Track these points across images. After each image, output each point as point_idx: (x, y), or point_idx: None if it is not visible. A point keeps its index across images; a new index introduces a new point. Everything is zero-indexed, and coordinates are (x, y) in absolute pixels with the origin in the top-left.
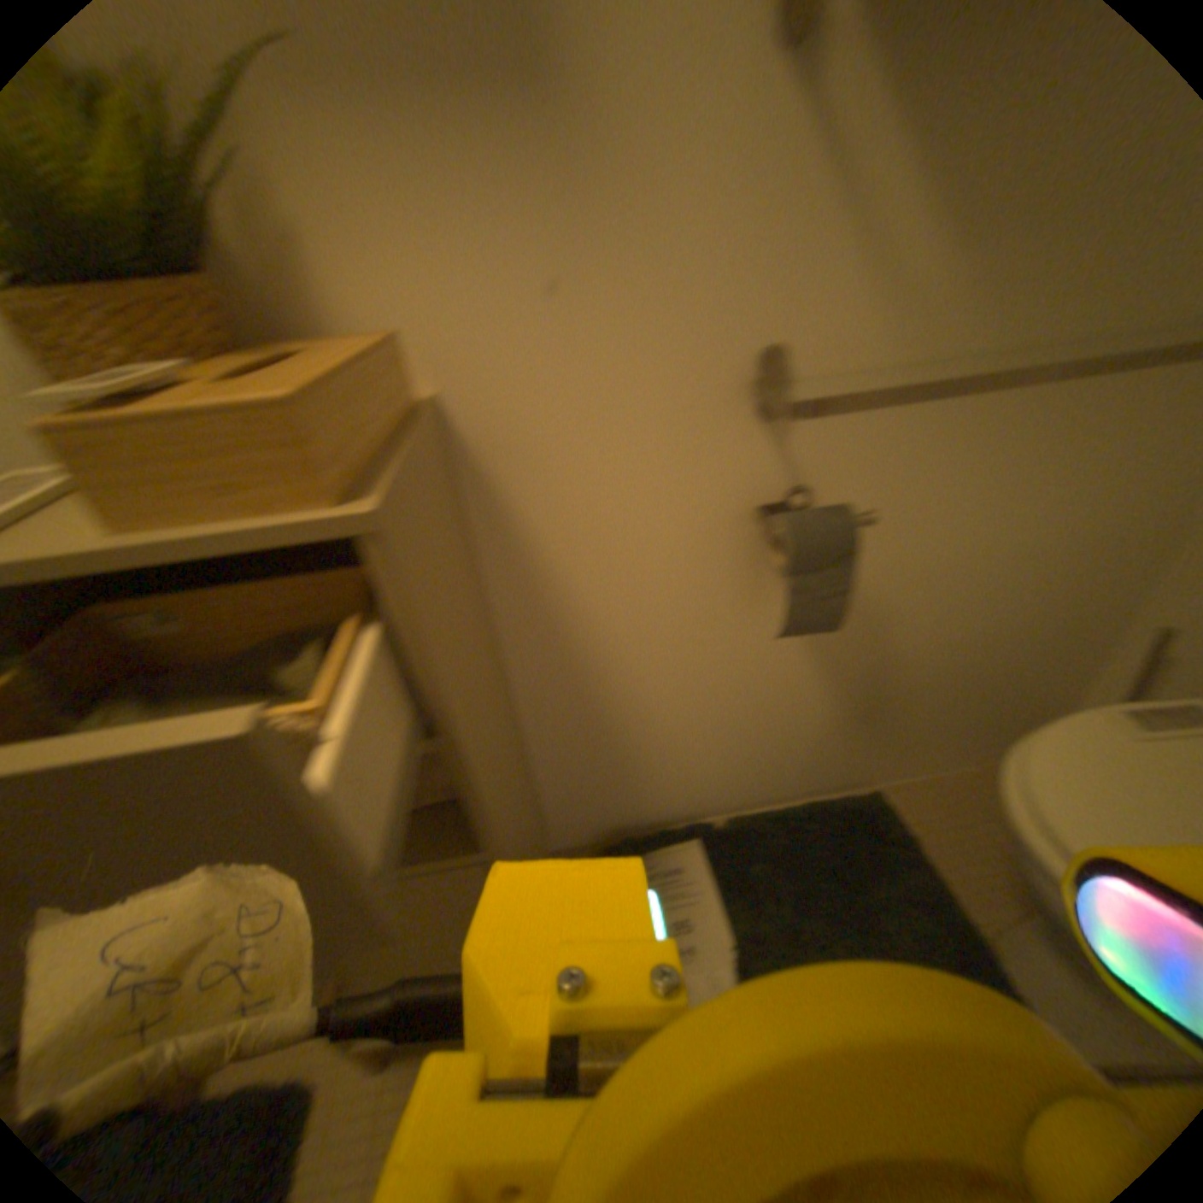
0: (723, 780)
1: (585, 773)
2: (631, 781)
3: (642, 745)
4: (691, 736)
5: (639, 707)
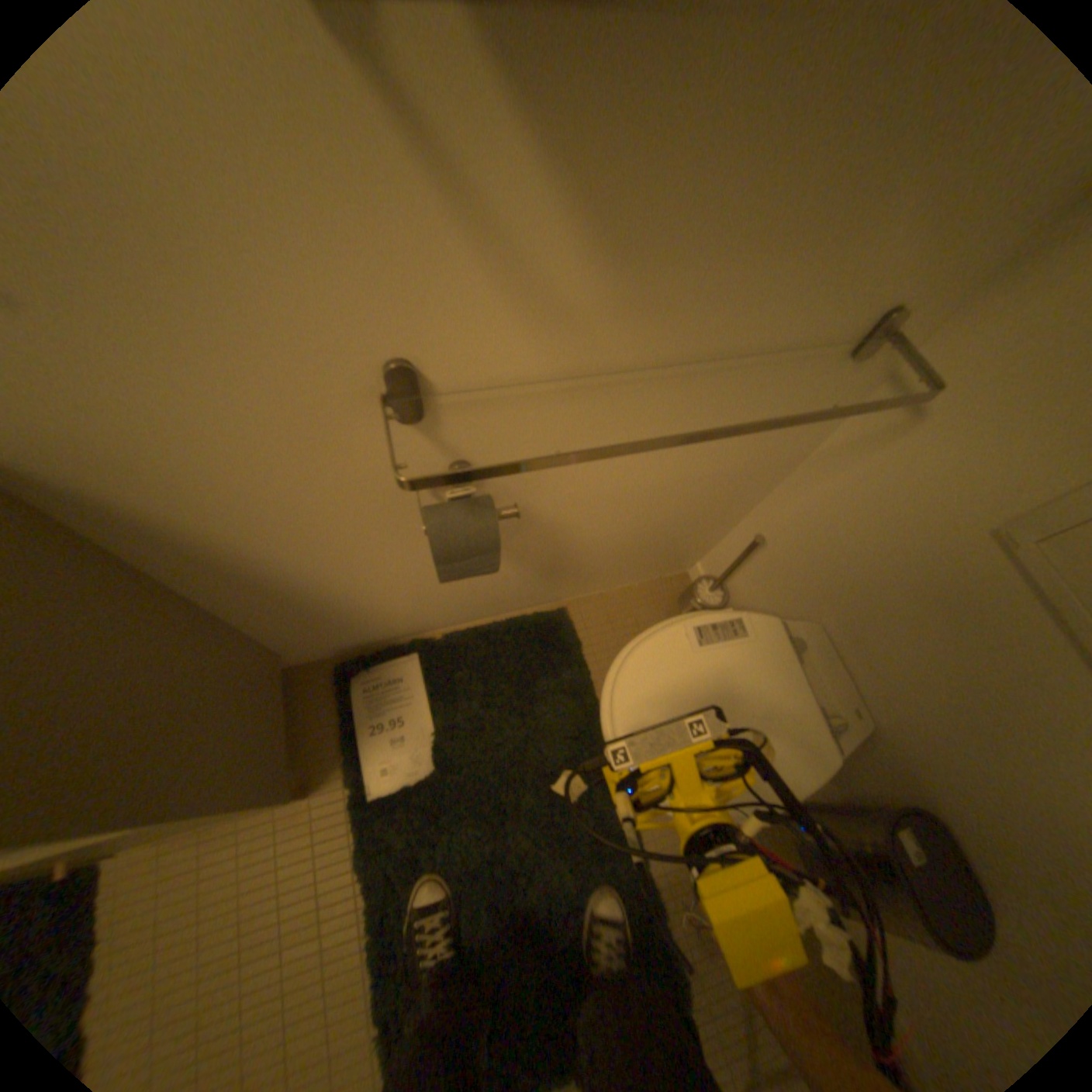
0: (430, 617)
1: (297, 632)
2: (345, 629)
3: (347, 613)
4: (392, 603)
5: (334, 596)
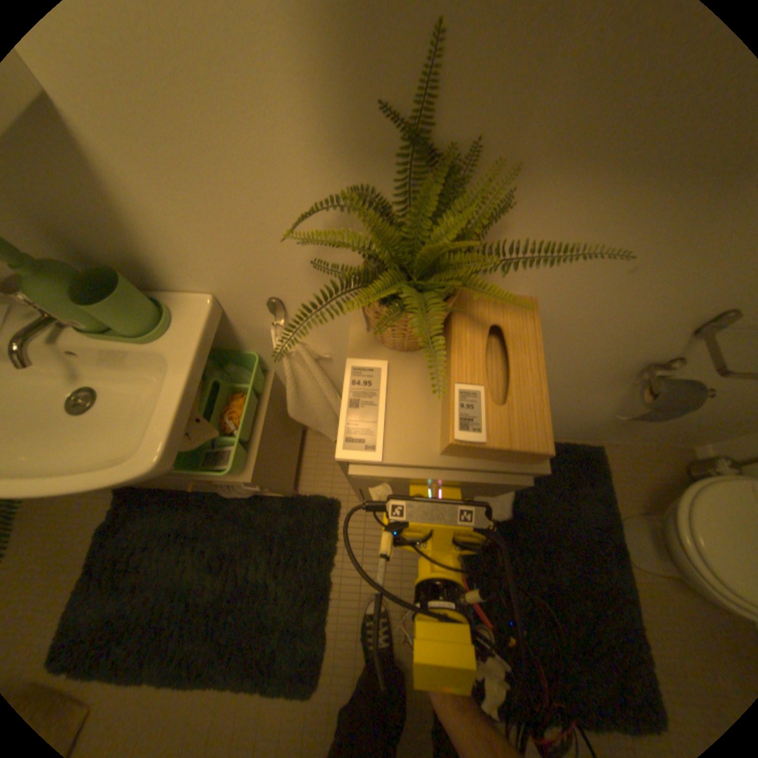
0: None
1: None
2: None
3: None
4: None
5: None
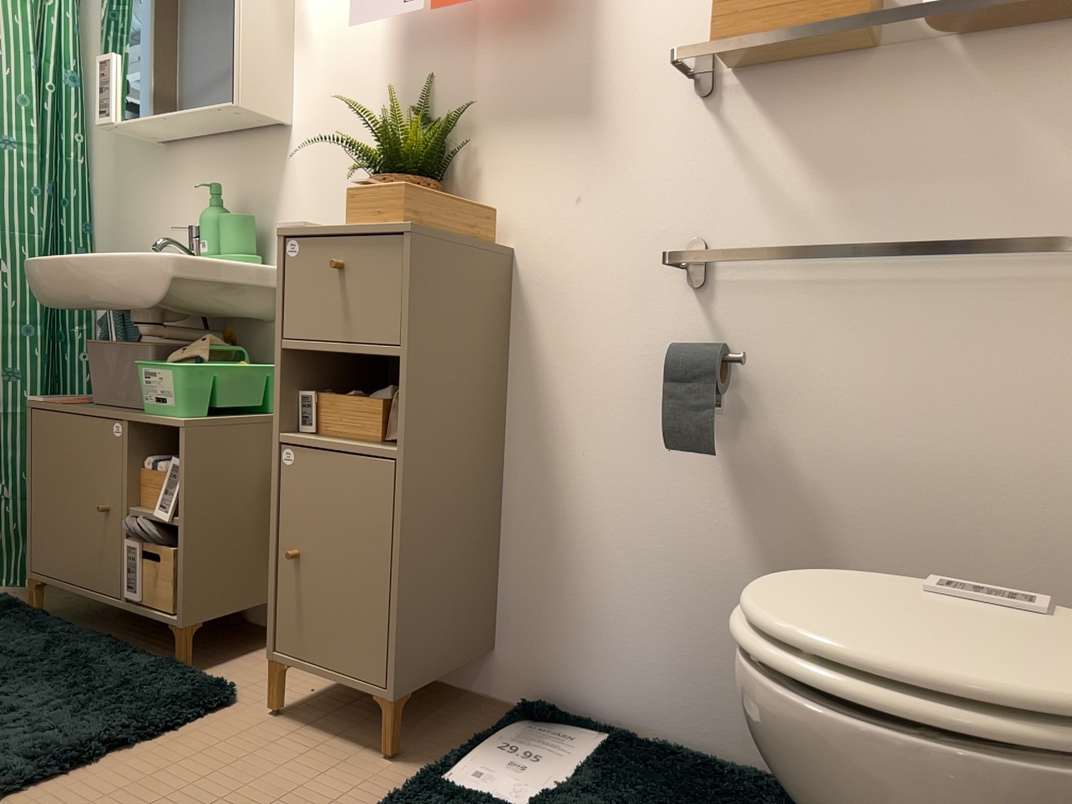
0: (651, 668)
1: (531, 588)
2: (566, 621)
3: (580, 574)
4: (623, 583)
5: (583, 524)
